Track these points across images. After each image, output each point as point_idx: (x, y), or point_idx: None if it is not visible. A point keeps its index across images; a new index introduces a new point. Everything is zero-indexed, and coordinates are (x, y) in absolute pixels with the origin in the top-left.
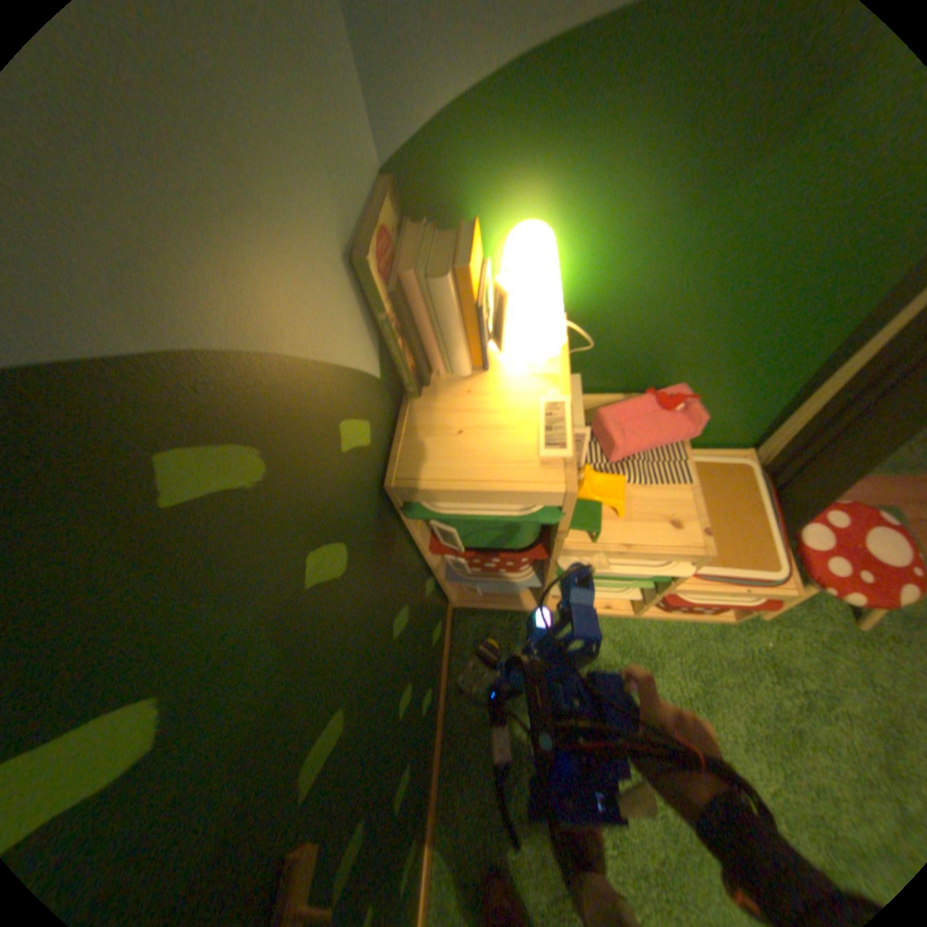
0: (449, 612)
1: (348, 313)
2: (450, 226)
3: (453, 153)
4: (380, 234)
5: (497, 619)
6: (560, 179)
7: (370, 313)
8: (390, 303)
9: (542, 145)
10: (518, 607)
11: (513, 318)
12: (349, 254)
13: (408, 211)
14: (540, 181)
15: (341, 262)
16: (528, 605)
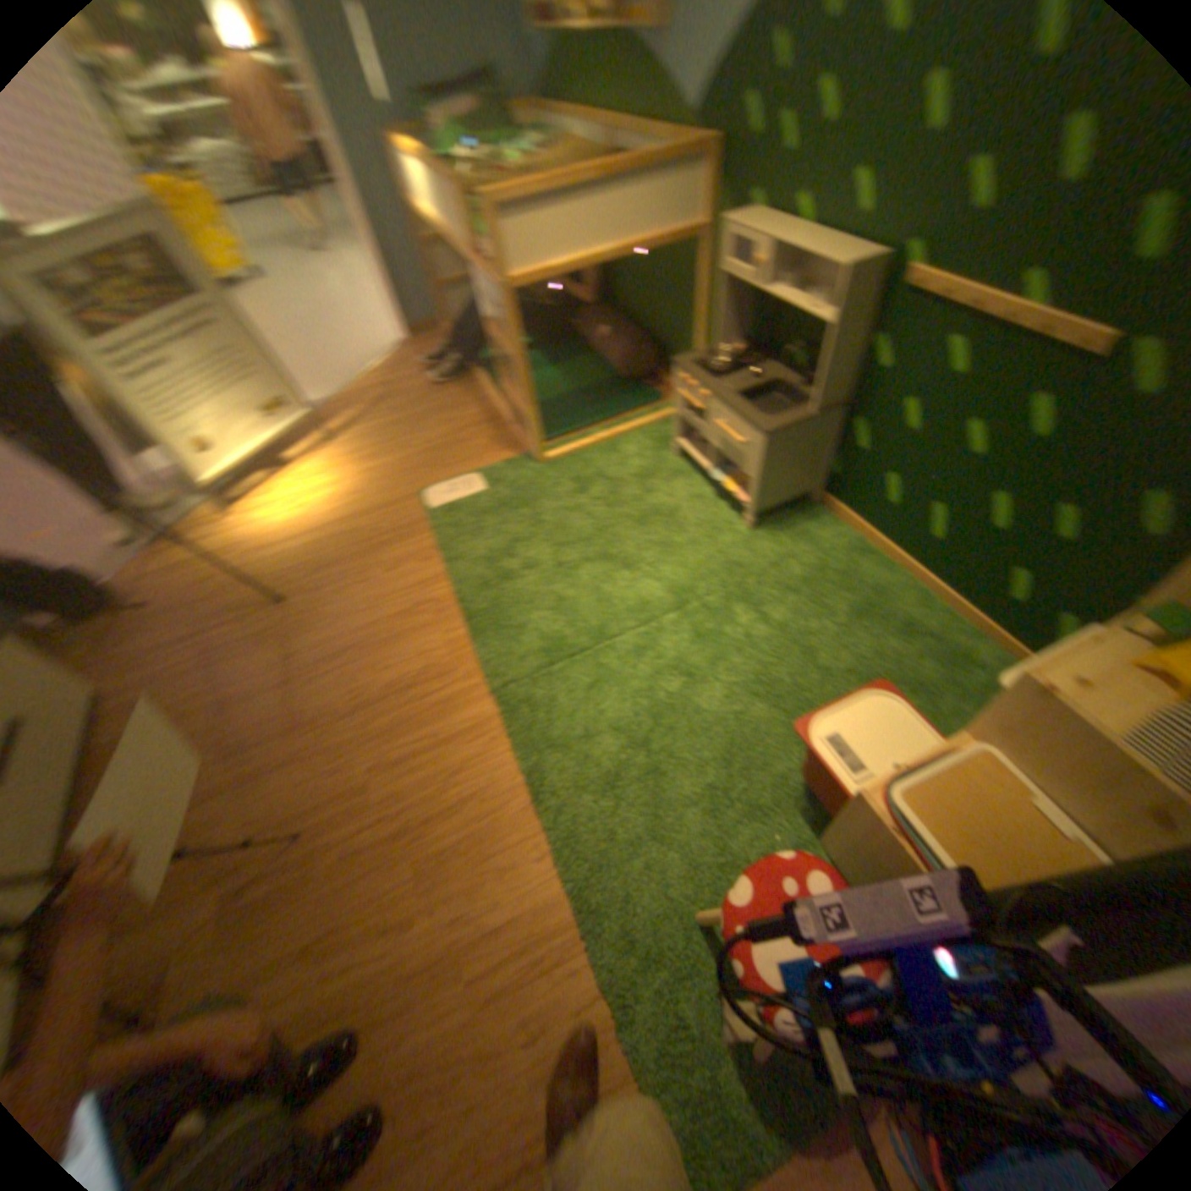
0: None
1: None
2: None
3: None
4: None
5: None
6: None
7: None
8: None
9: None
10: None
11: None
12: None
13: None
14: None
15: None
16: None
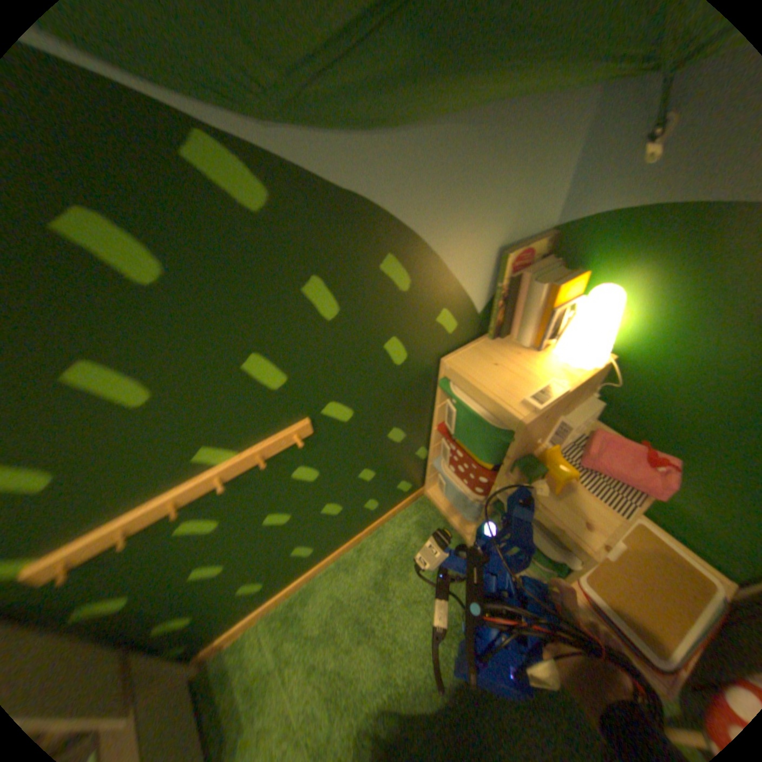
0: (419, 493)
1: (481, 272)
2: (570, 269)
3: (597, 236)
4: (524, 251)
5: (441, 524)
6: (653, 276)
7: (494, 281)
8: (506, 283)
9: (650, 253)
10: (458, 531)
11: (573, 334)
12: (502, 250)
13: (556, 254)
14: (640, 271)
15: (494, 250)
16: (465, 534)
